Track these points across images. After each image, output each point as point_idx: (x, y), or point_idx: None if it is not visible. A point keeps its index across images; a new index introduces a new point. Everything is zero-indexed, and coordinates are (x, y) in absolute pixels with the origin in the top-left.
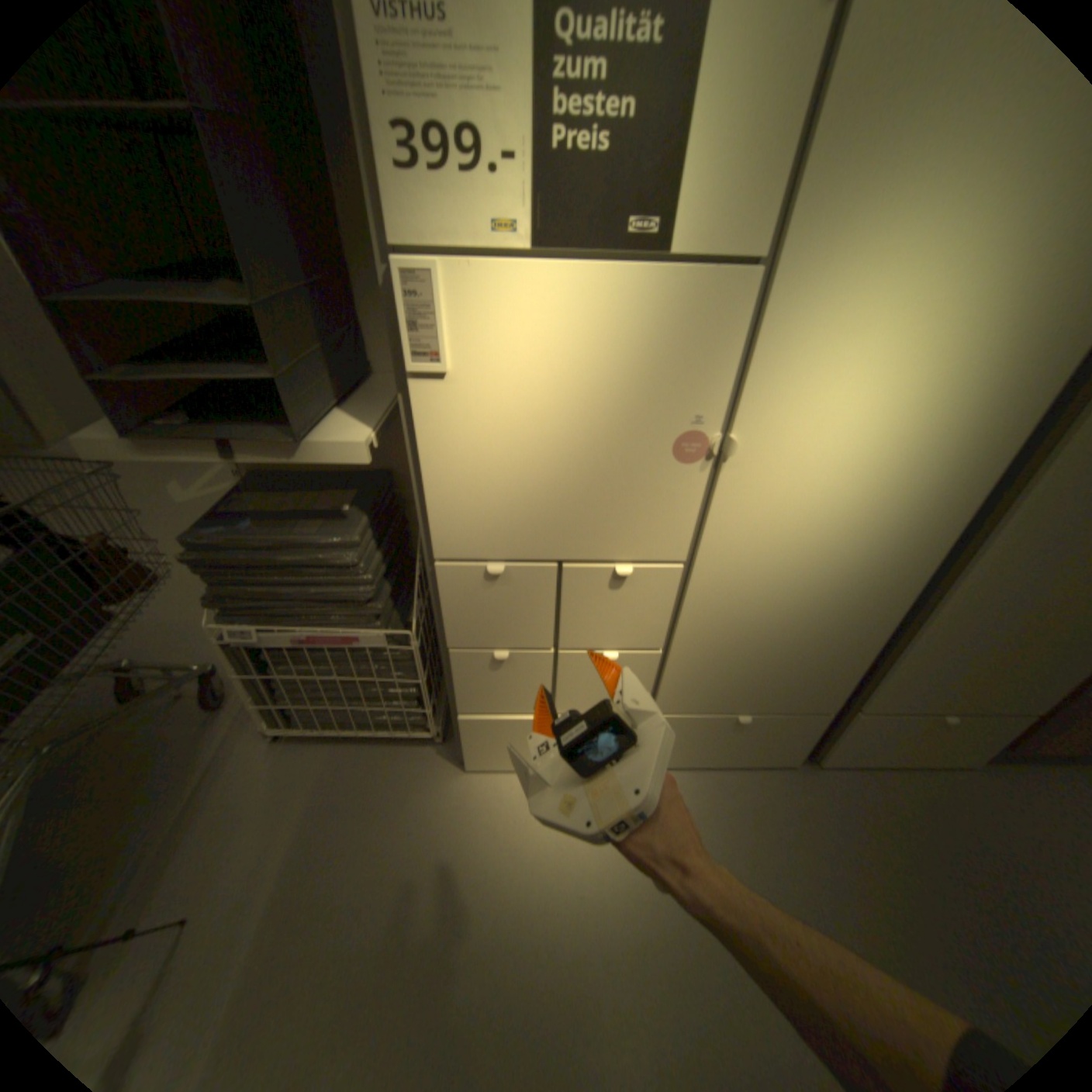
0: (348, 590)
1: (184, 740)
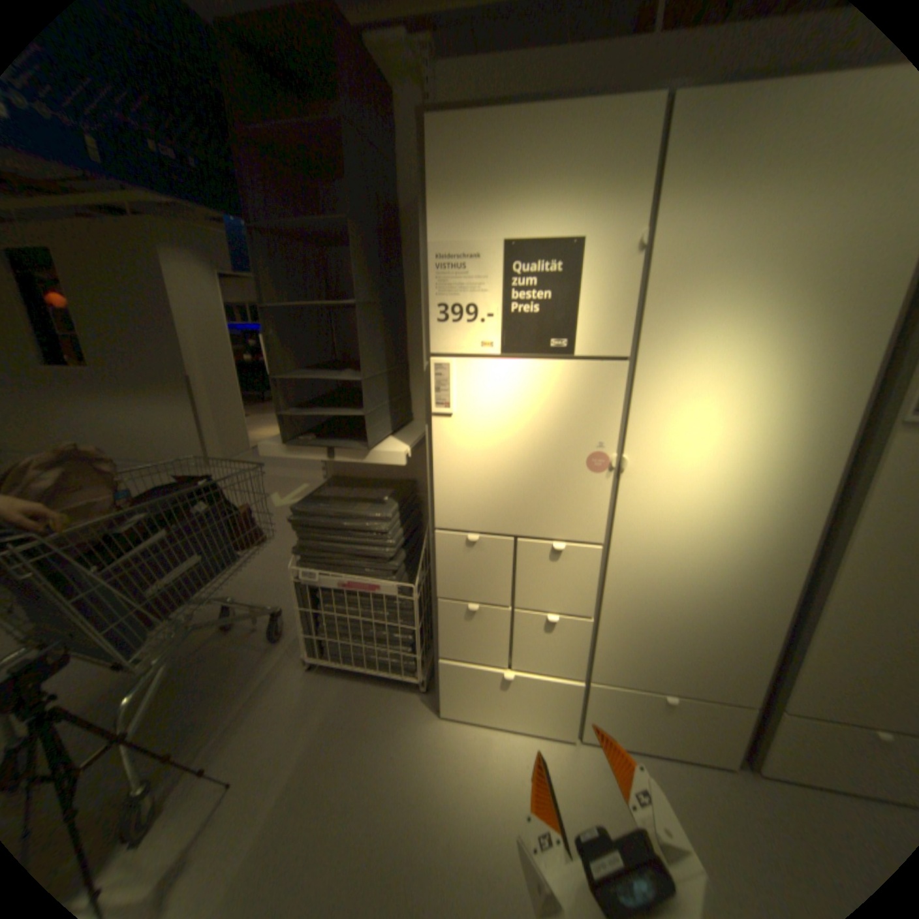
0: (379, 550)
1: (252, 660)
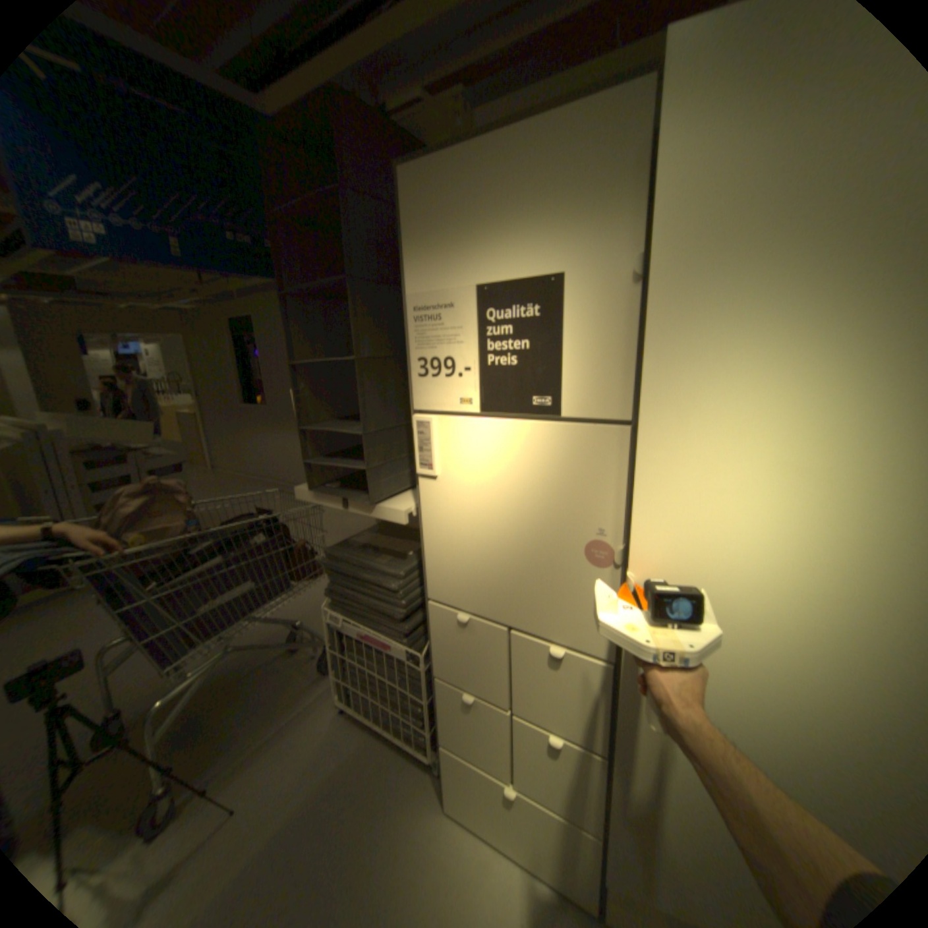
0: (391, 608)
1: (301, 687)
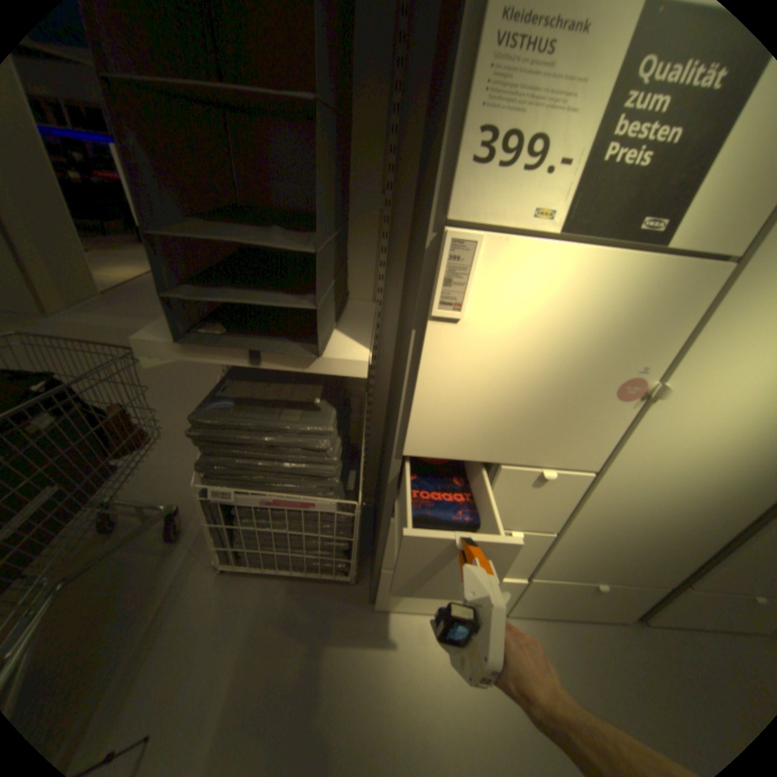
0: (316, 468)
1: (148, 567)
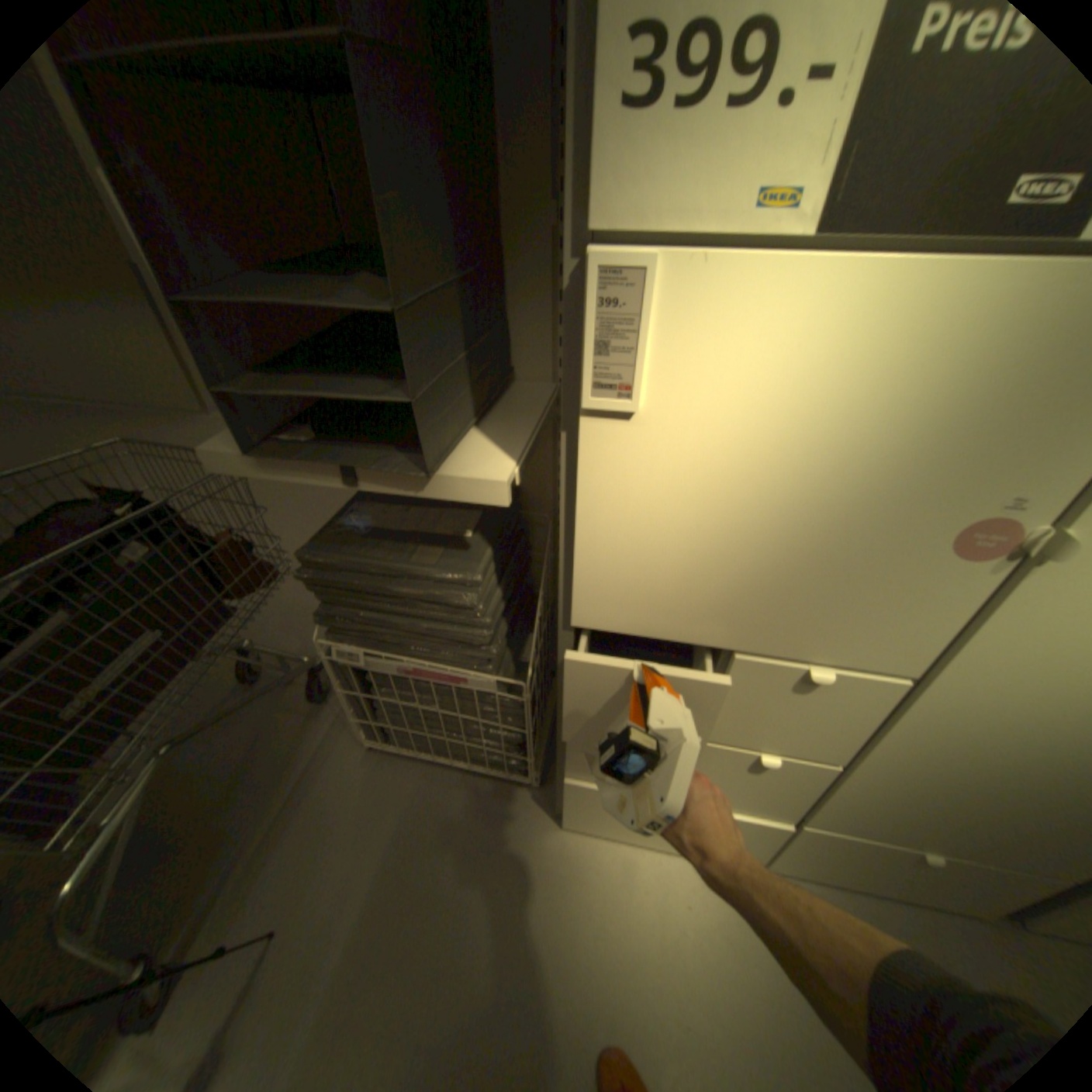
0: (462, 631)
1: (290, 731)
